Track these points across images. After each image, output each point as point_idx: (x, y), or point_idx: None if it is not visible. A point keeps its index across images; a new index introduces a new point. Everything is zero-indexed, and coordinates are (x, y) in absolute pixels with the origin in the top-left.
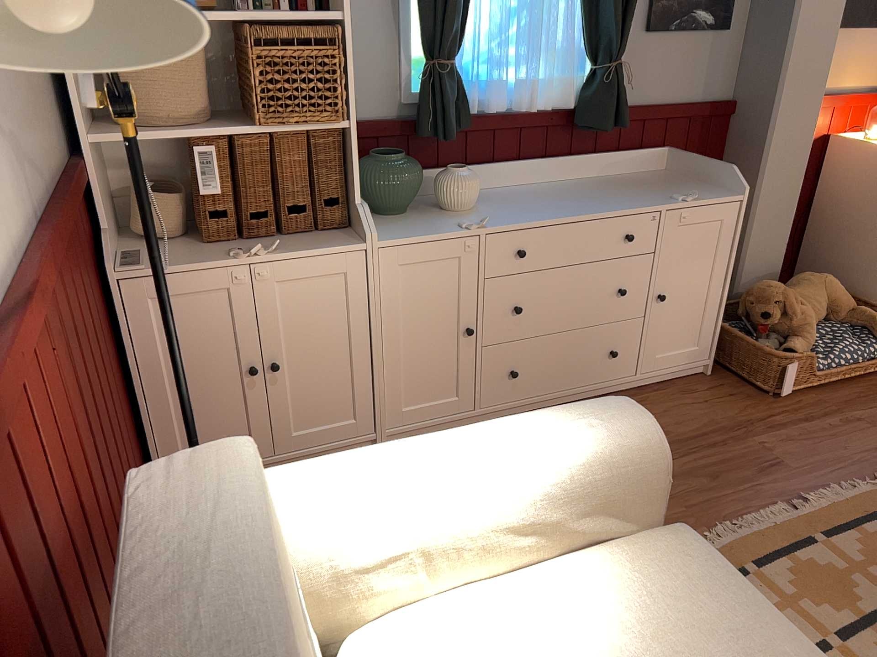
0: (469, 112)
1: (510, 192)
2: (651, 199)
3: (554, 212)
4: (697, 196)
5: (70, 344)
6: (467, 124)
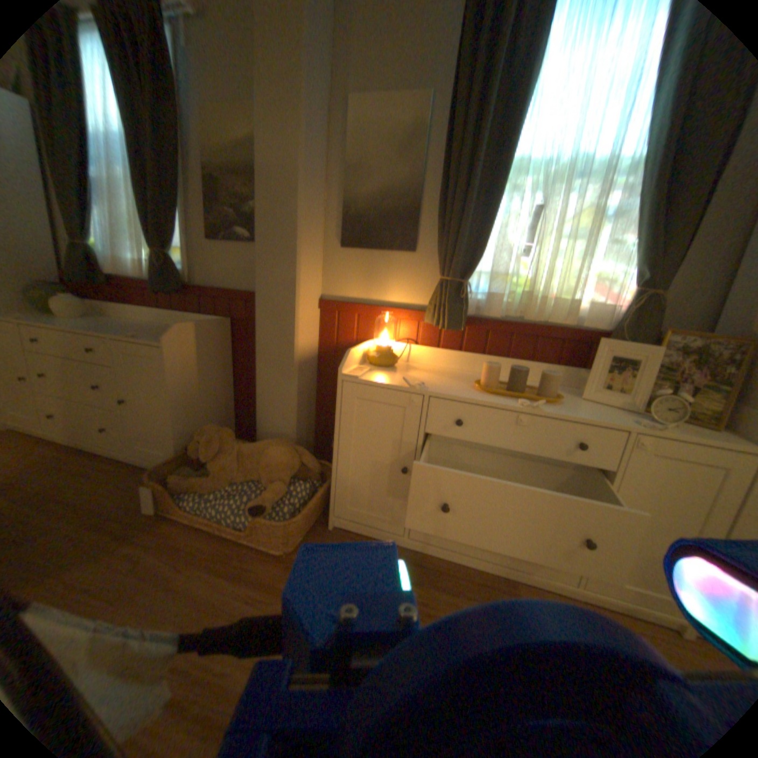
0: (101, 272)
1: (120, 321)
2: (125, 333)
3: (66, 325)
4: (130, 335)
5: None
6: (102, 279)
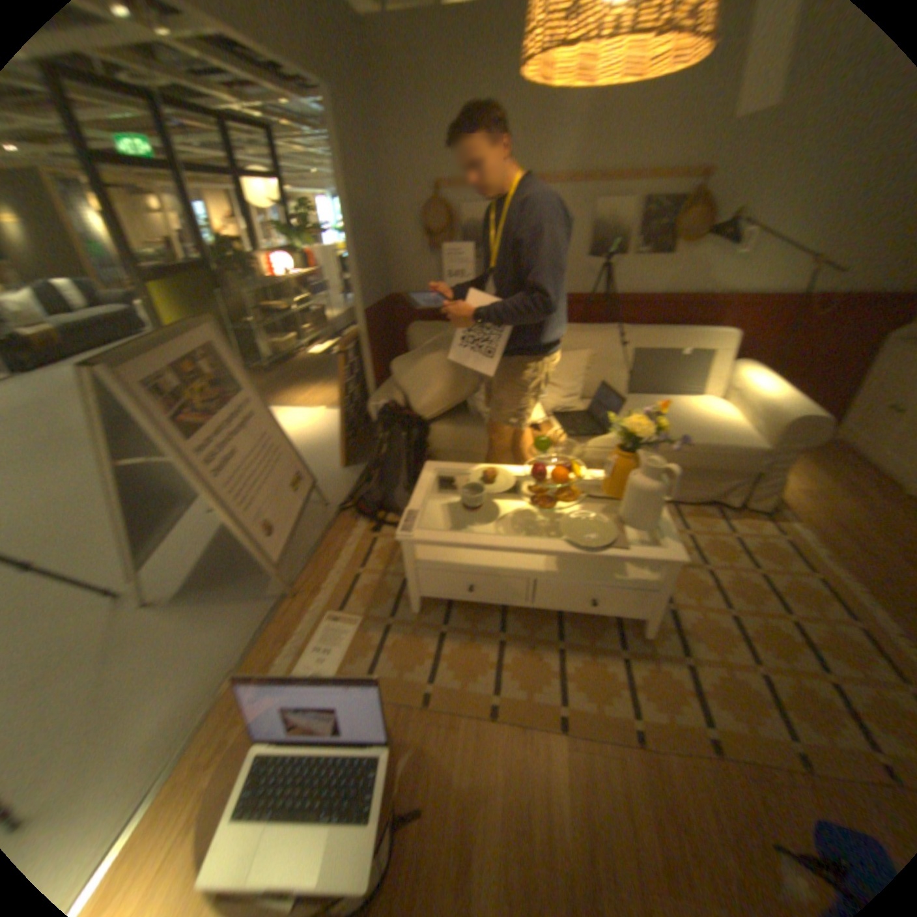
0: None
1: None
2: None
3: None
4: None
5: (802, 329)
6: None
